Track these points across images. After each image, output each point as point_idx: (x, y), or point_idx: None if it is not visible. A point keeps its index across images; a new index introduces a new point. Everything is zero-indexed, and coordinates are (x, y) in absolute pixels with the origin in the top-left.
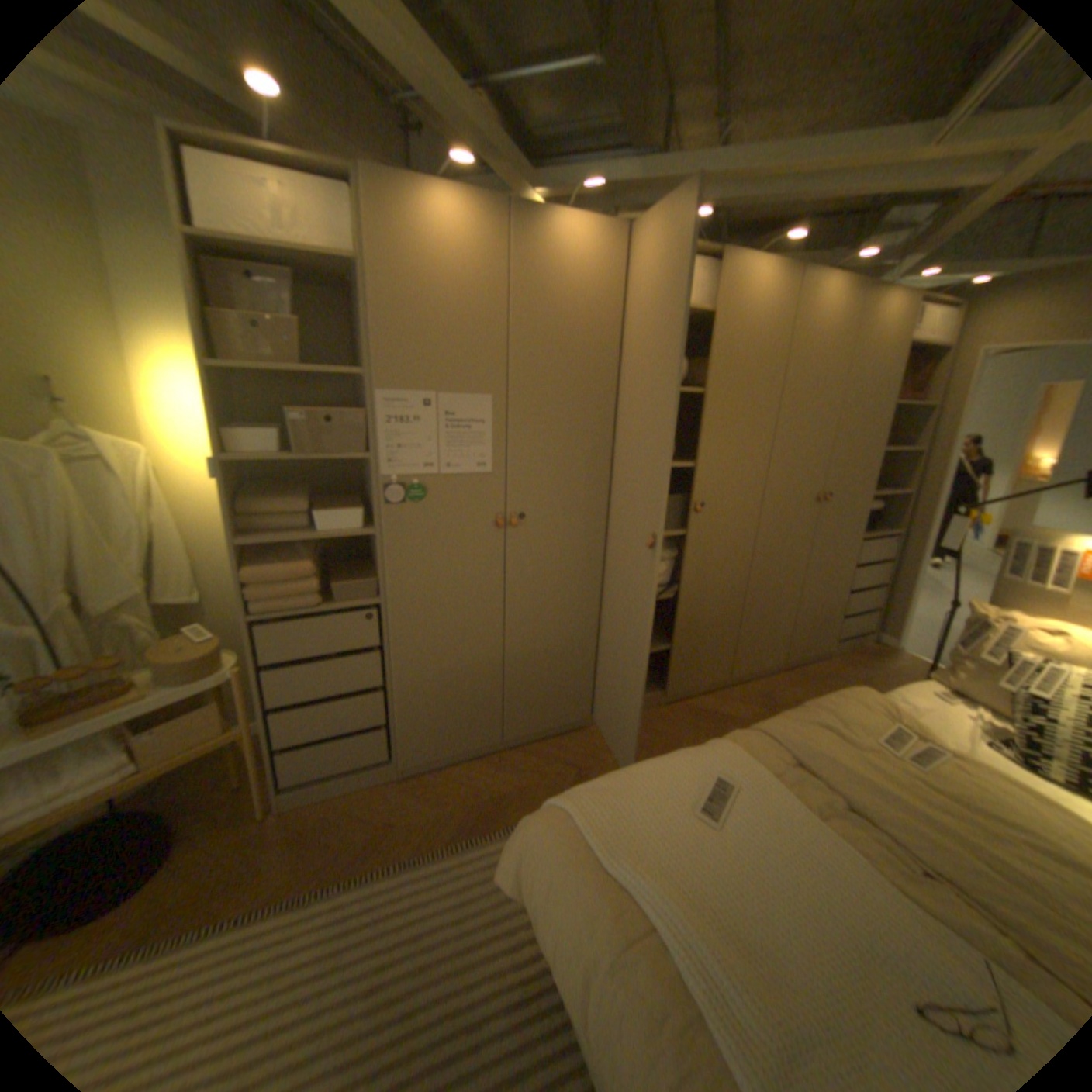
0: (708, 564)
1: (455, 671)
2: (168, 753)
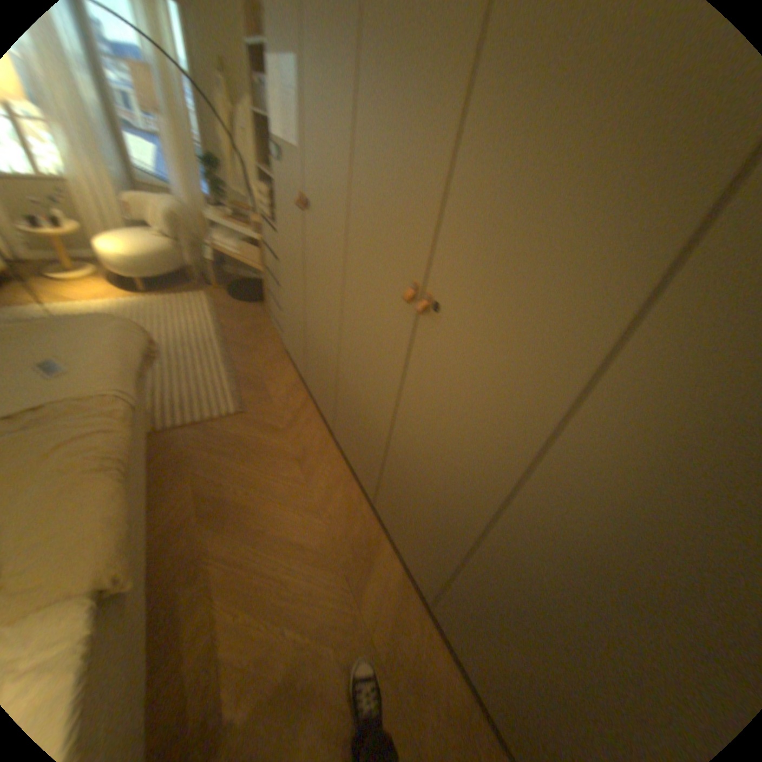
0: (426, 415)
1: (290, 307)
2: (243, 256)
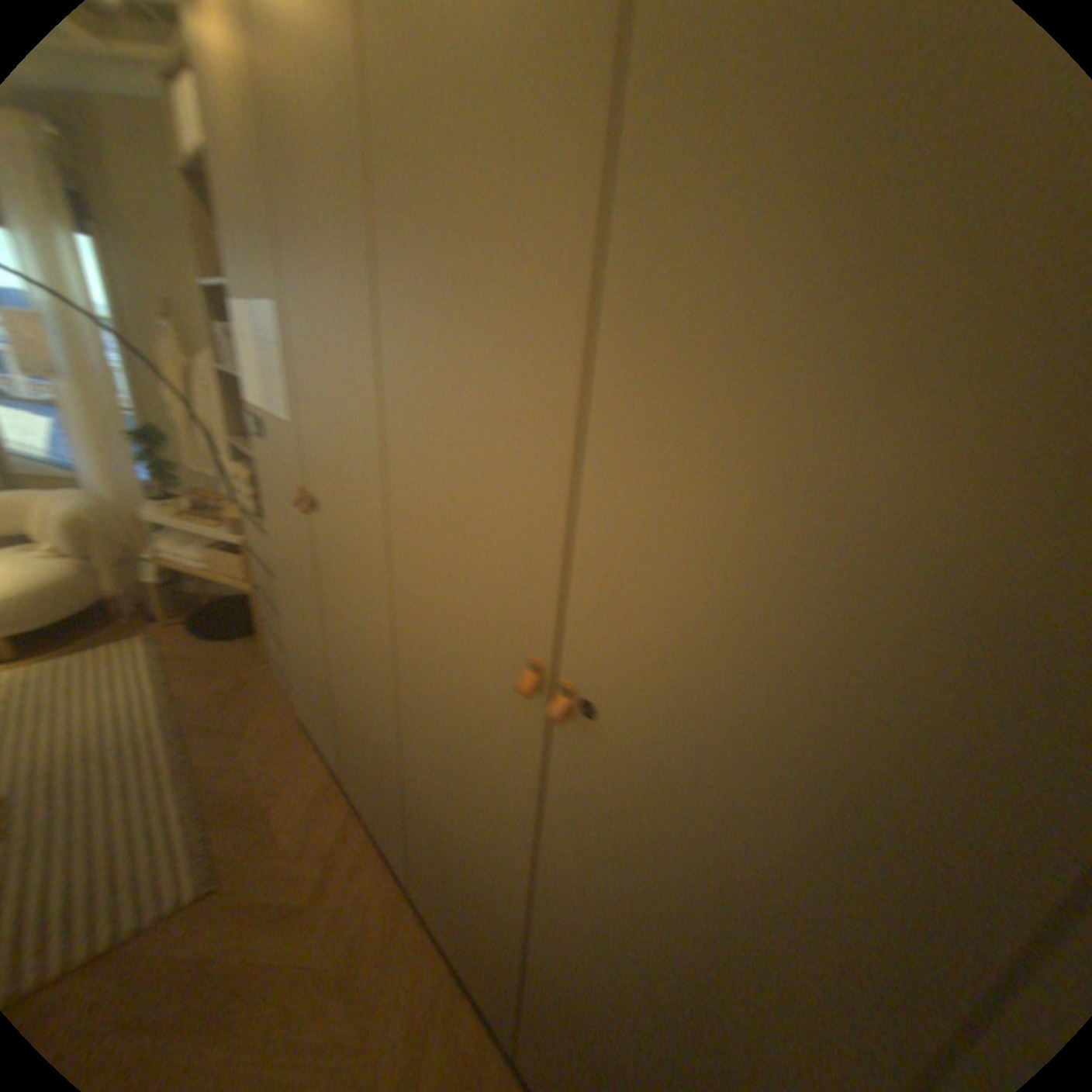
0: (605, 917)
1: (301, 657)
2: (214, 572)
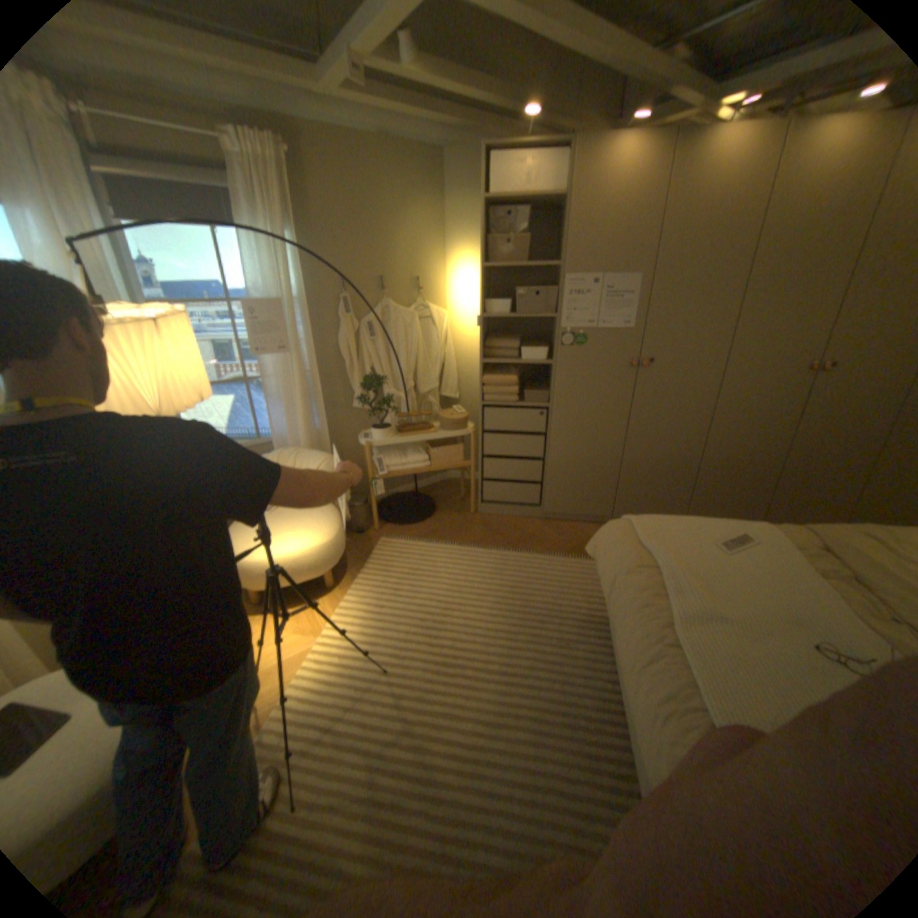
0: (831, 419)
1: (587, 459)
2: (441, 462)
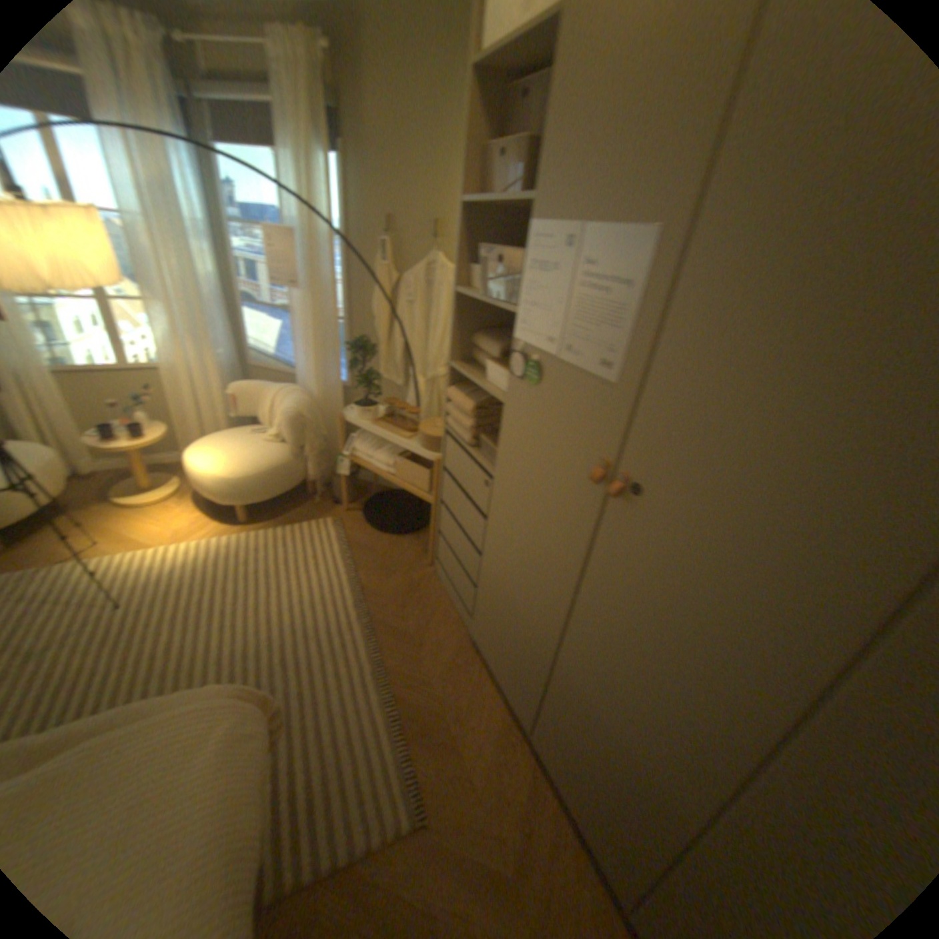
0: None
1: (514, 606)
2: (403, 478)
